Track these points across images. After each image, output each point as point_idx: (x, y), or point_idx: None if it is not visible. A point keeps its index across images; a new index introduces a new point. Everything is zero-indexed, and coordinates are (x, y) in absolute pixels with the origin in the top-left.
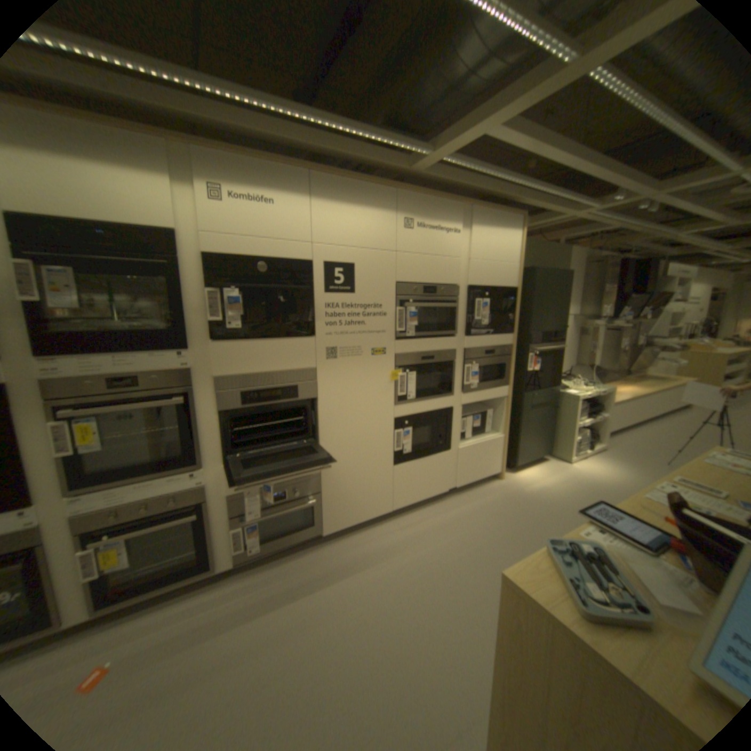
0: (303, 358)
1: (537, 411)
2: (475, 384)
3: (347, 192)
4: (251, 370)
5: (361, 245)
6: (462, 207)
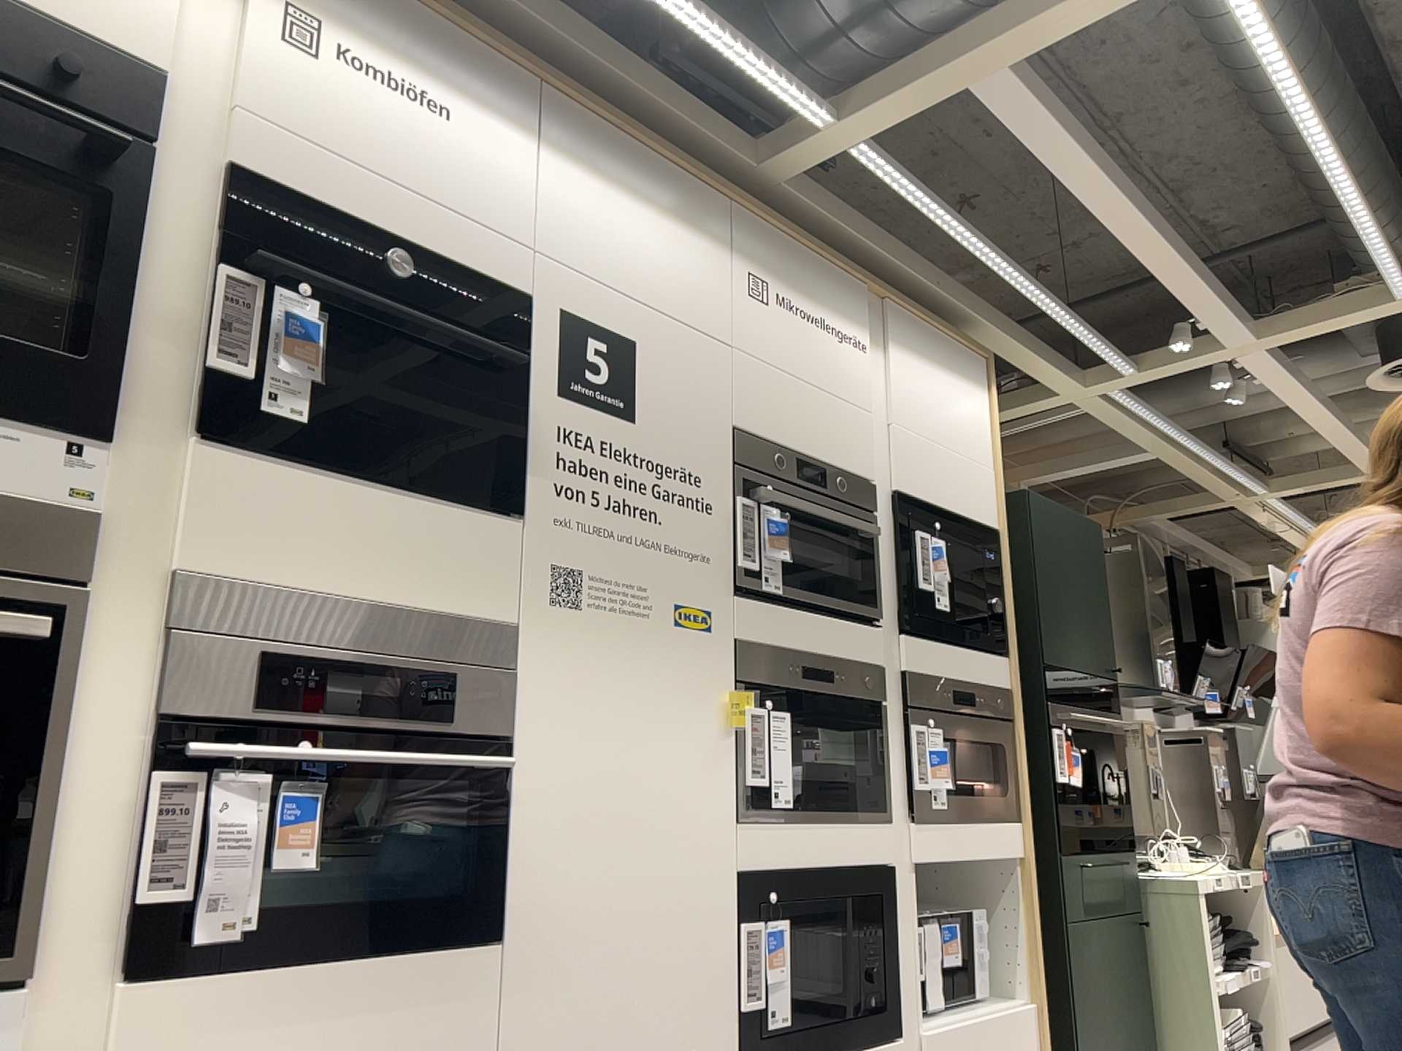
0: (481, 579)
1: (1099, 928)
2: (943, 796)
3: (624, 163)
4: (309, 578)
5: (653, 300)
6: (864, 292)
